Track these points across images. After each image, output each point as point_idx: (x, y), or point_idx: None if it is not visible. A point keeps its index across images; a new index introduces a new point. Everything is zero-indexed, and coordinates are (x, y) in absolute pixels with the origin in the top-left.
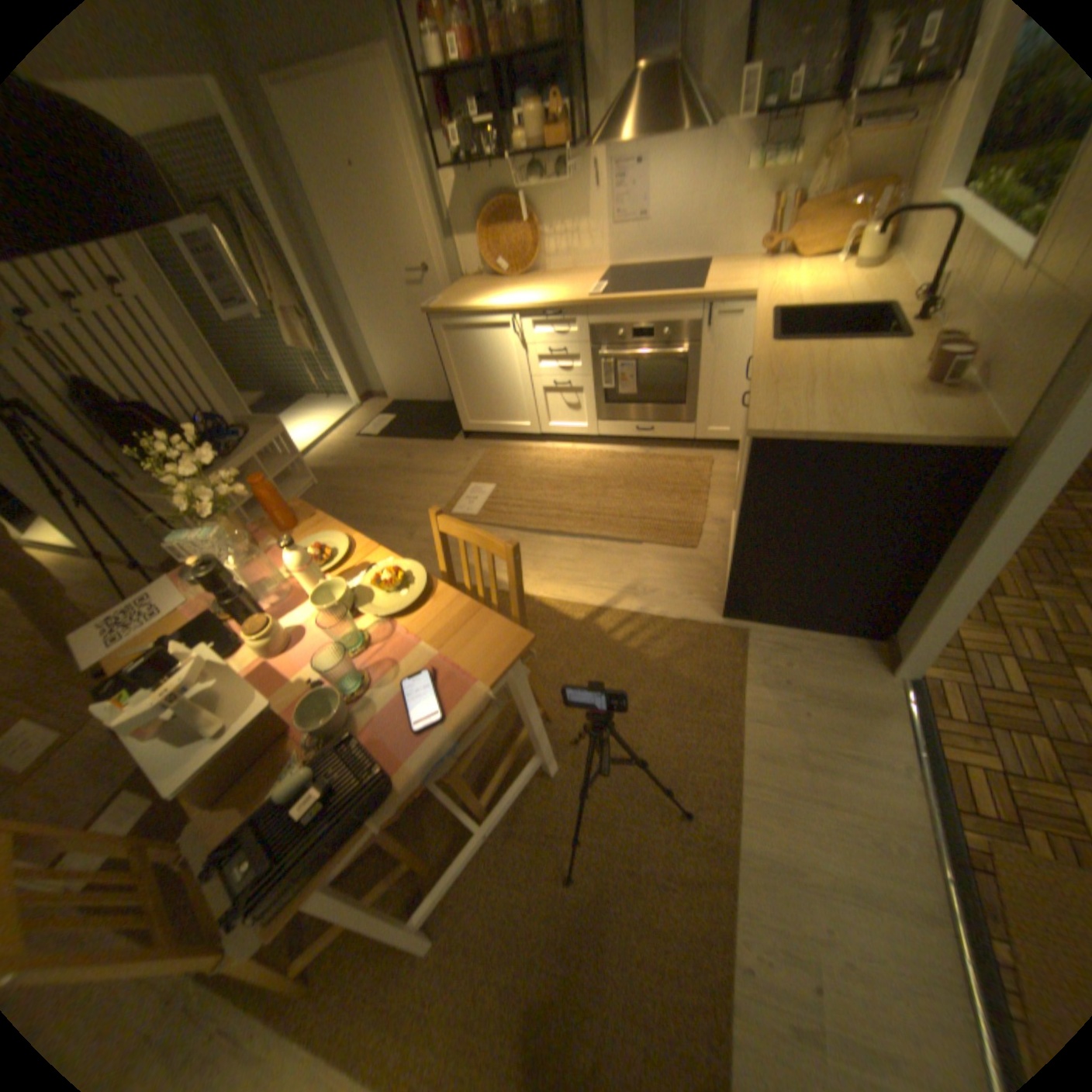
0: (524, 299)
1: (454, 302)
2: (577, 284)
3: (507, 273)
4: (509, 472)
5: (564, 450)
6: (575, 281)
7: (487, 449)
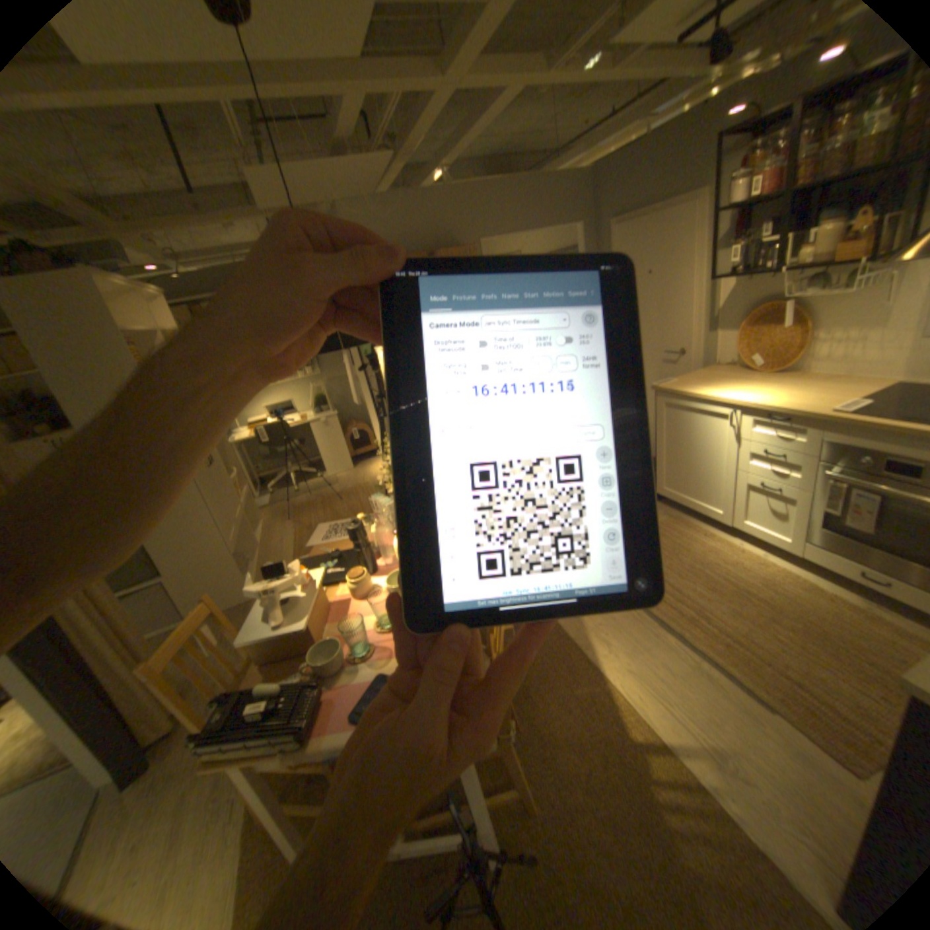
0: (755, 396)
1: (685, 384)
2: (835, 392)
3: (764, 366)
4: (675, 549)
5: (754, 555)
6: (837, 388)
7: (671, 517)
